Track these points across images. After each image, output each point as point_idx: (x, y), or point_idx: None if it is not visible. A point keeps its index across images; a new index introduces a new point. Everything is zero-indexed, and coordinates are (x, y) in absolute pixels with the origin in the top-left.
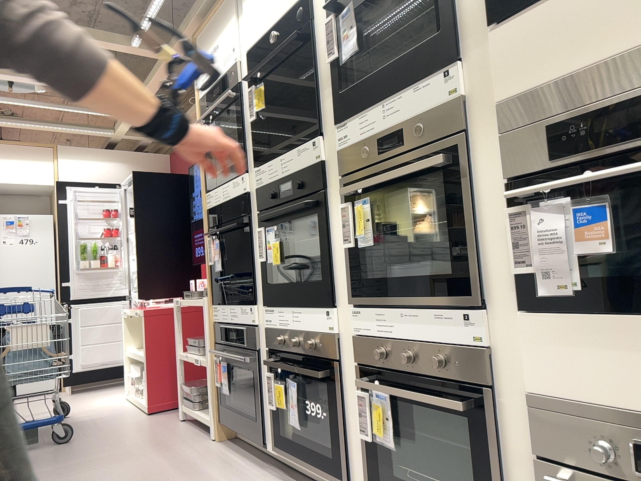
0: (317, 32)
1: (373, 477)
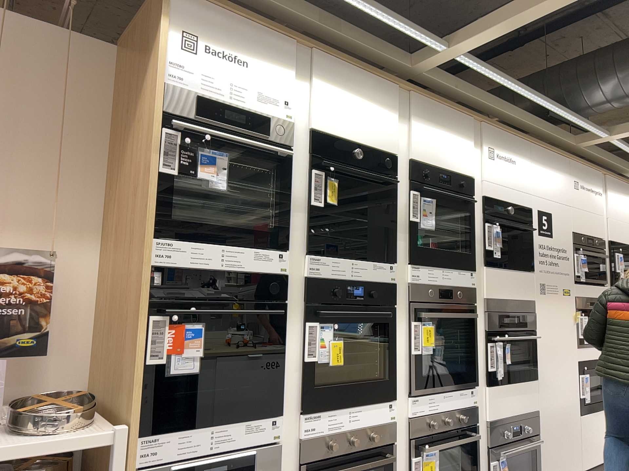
0: (400, 192)
1: None
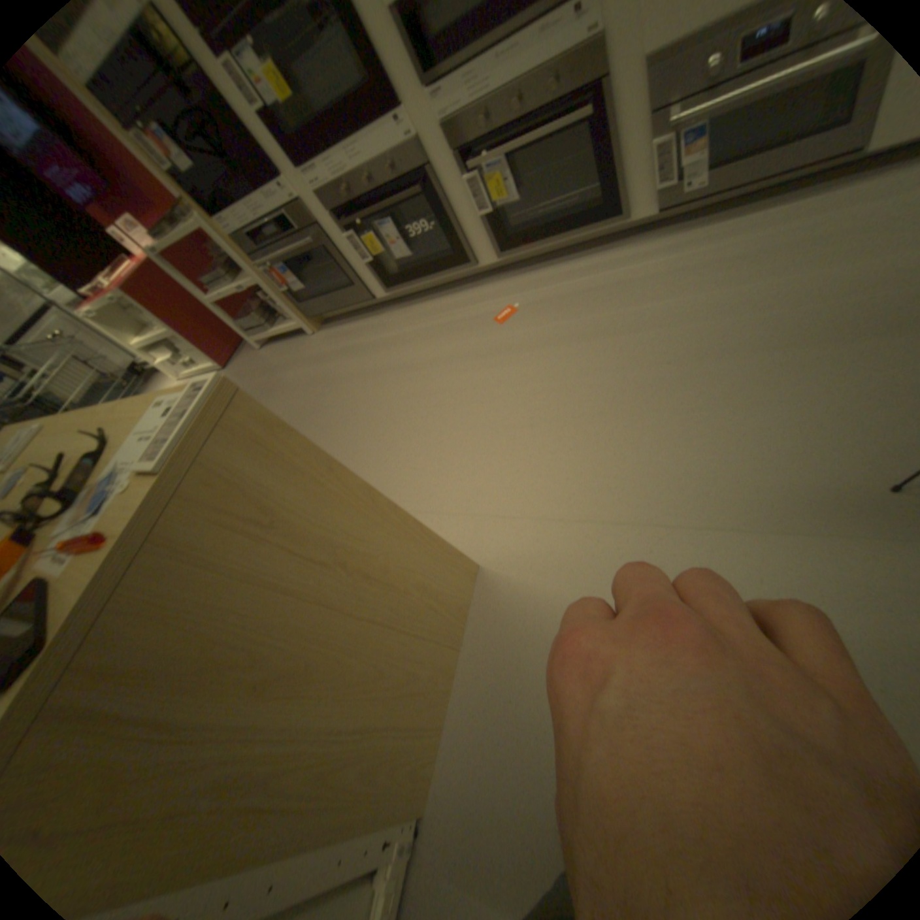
0: None
1: (498, 237)
